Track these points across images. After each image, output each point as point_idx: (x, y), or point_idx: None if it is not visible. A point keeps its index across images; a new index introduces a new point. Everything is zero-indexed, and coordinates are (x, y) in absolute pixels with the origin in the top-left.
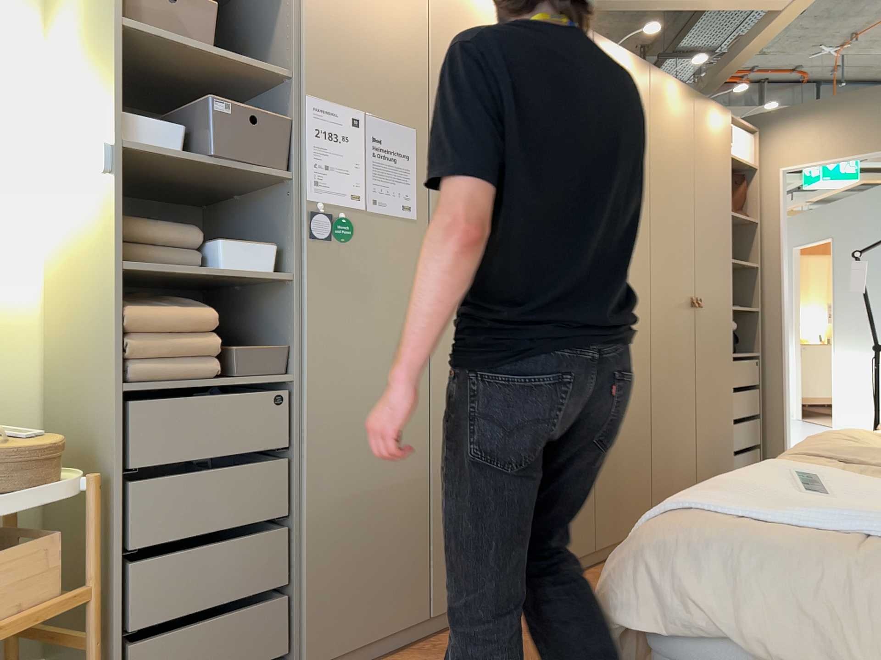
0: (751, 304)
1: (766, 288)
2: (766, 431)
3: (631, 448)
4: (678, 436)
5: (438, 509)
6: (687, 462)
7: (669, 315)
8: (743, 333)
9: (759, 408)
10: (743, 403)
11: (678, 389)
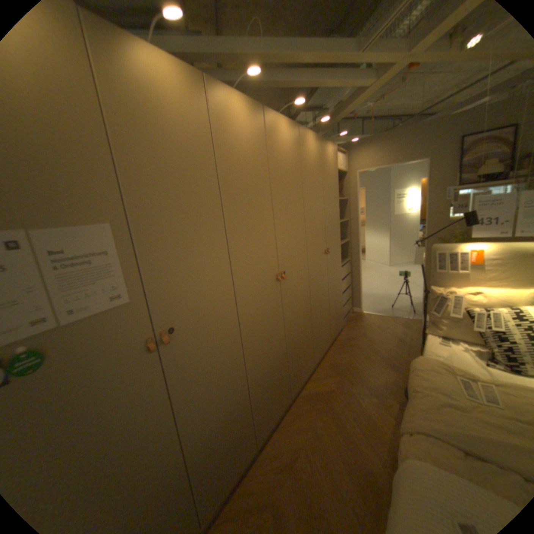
0: (349, 235)
1: (355, 228)
2: (356, 289)
3: (306, 337)
4: (325, 316)
5: (200, 465)
6: (329, 324)
7: (319, 262)
8: (346, 250)
9: (353, 280)
10: (348, 282)
11: (324, 295)
